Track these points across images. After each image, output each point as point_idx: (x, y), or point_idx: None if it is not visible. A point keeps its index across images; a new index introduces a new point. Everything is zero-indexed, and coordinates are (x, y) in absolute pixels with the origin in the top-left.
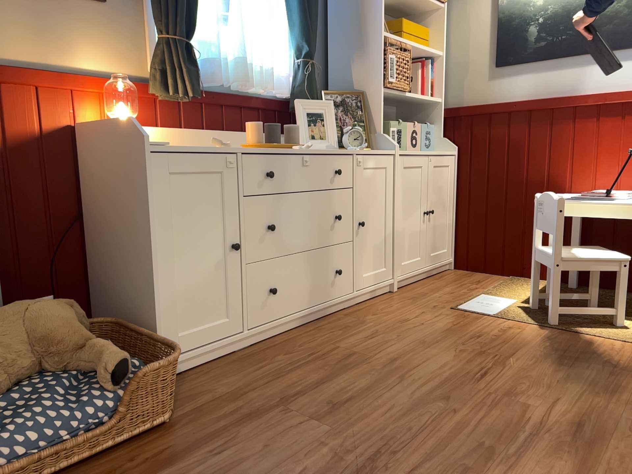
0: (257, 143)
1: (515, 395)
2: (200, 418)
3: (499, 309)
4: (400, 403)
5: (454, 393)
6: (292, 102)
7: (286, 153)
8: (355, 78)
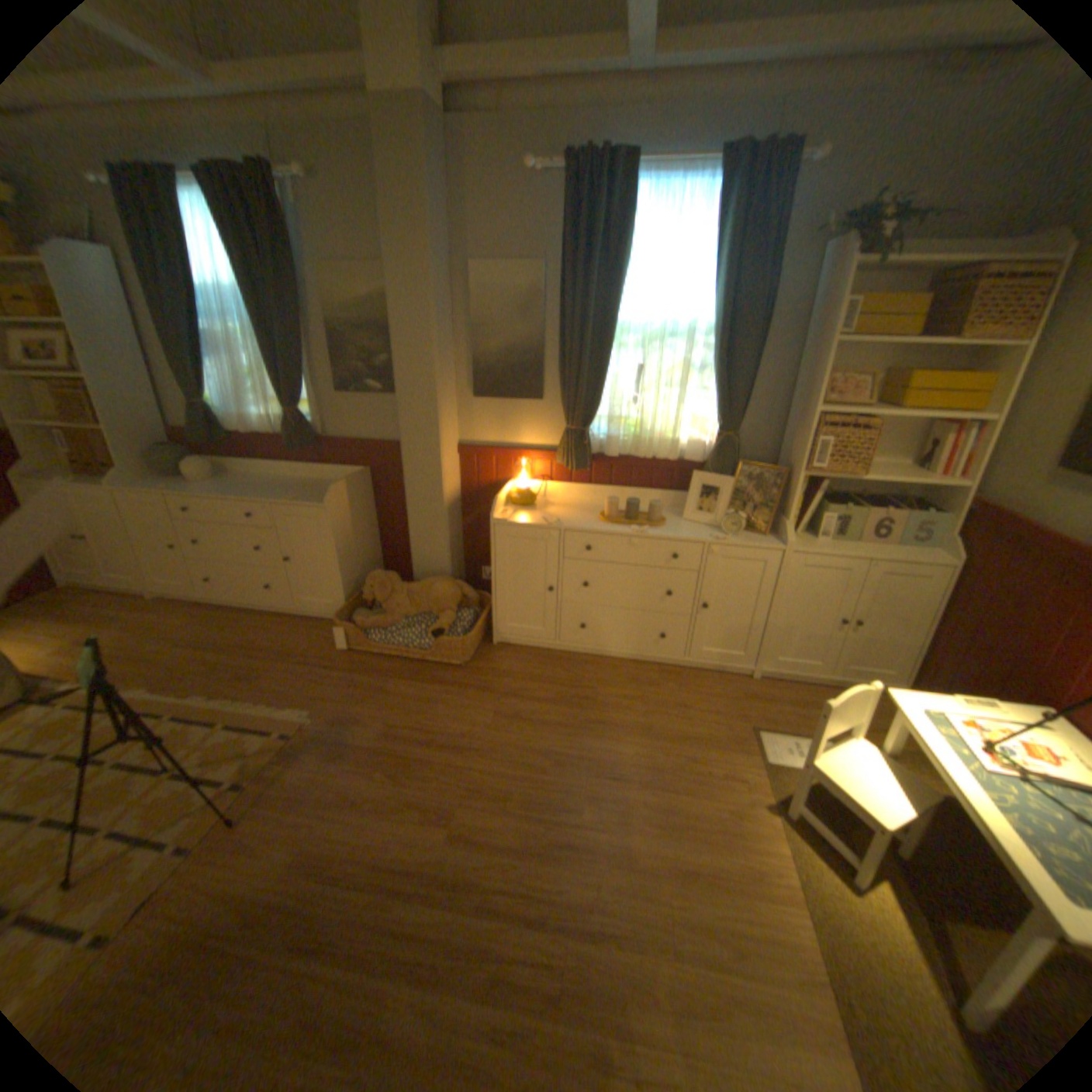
0: (604, 518)
1: (595, 805)
2: (474, 675)
3: (794, 766)
4: (539, 744)
5: (572, 768)
6: (704, 469)
7: (612, 535)
8: (792, 451)
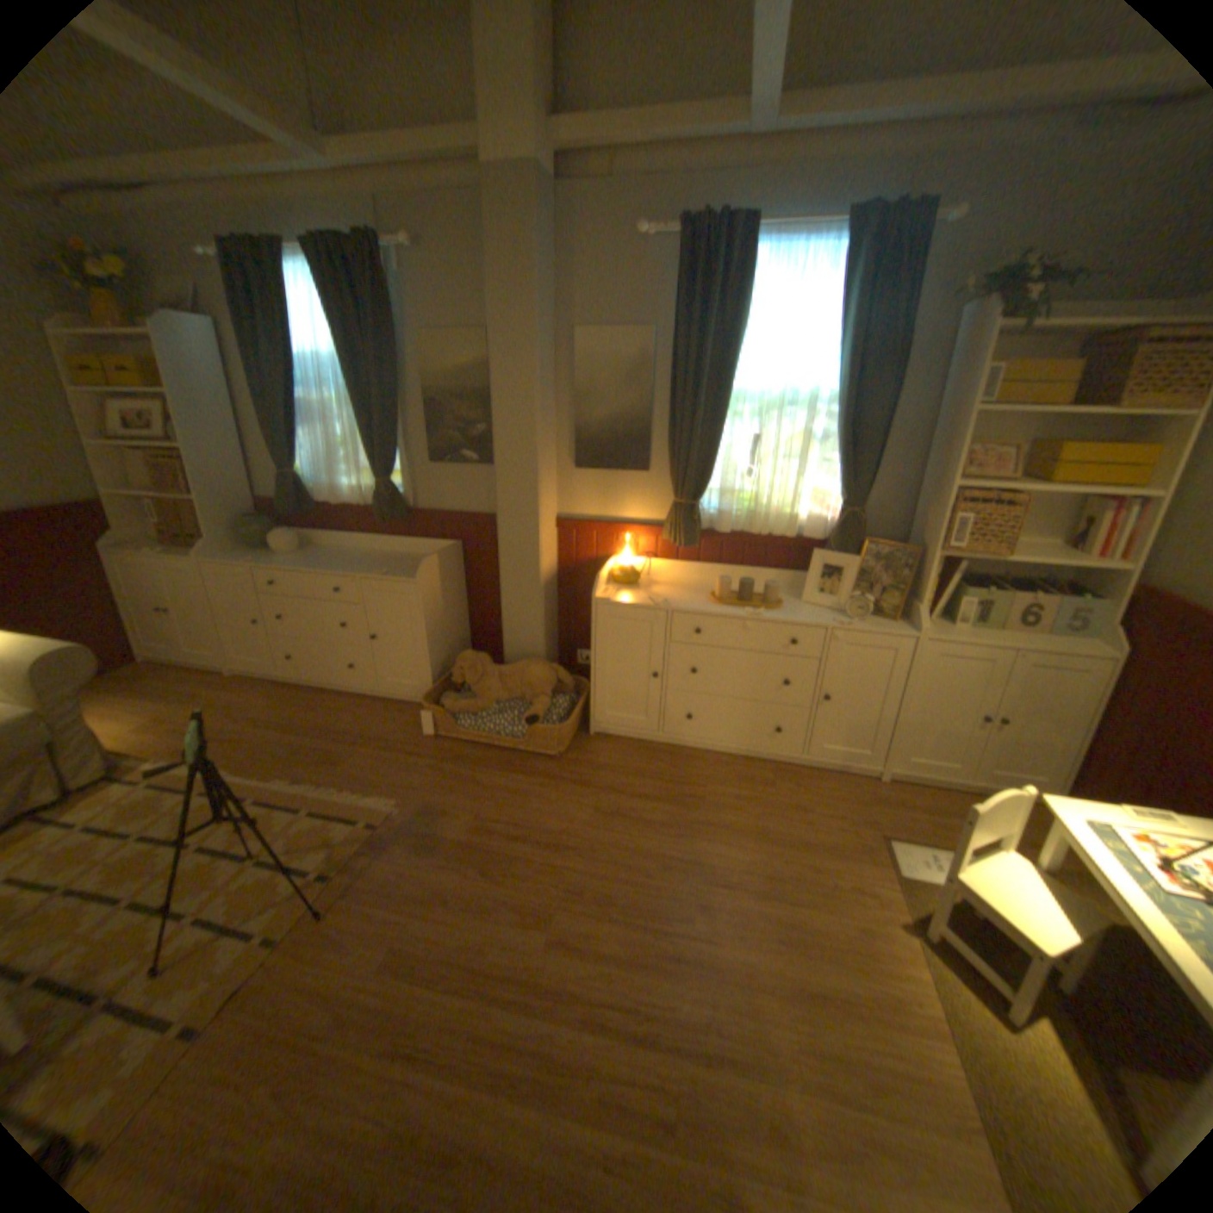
0: (715, 599)
1: (708, 915)
2: (569, 767)
3: (932, 882)
4: (643, 845)
5: (680, 873)
6: (826, 547)
7: (724, 617)
8: (925, 528)
